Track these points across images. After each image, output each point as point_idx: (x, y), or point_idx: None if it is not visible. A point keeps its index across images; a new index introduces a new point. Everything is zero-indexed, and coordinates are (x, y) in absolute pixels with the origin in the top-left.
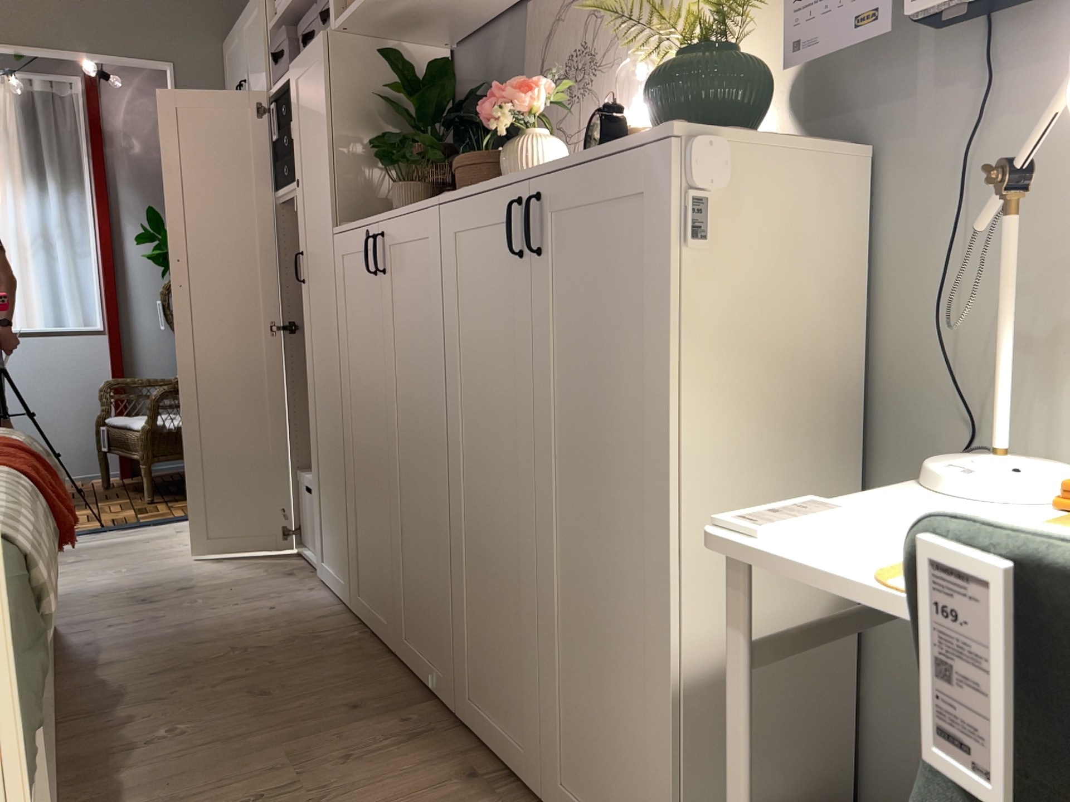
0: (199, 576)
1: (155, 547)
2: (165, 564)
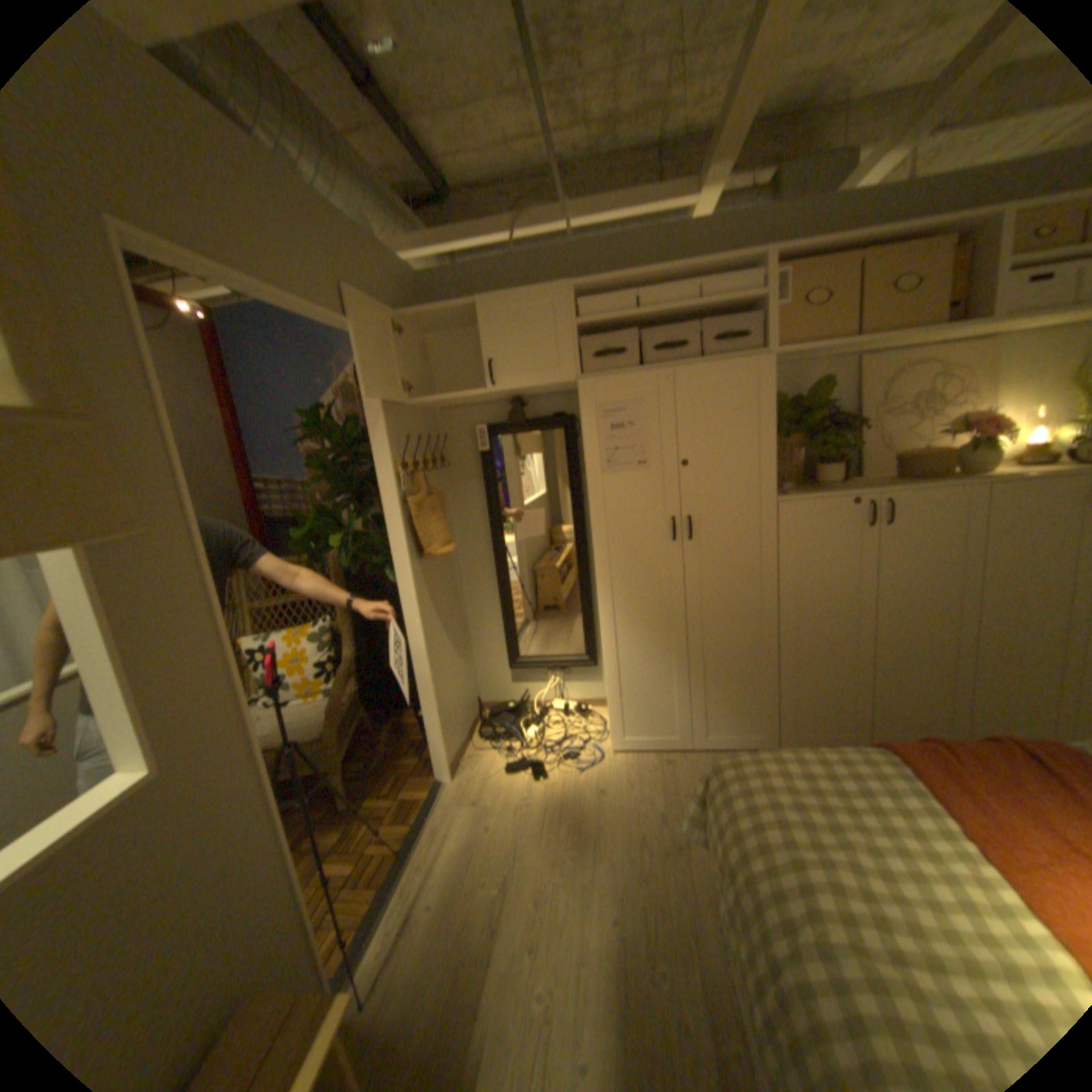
0: (632, 808)
1: (508, 825)
2: (576, 824)
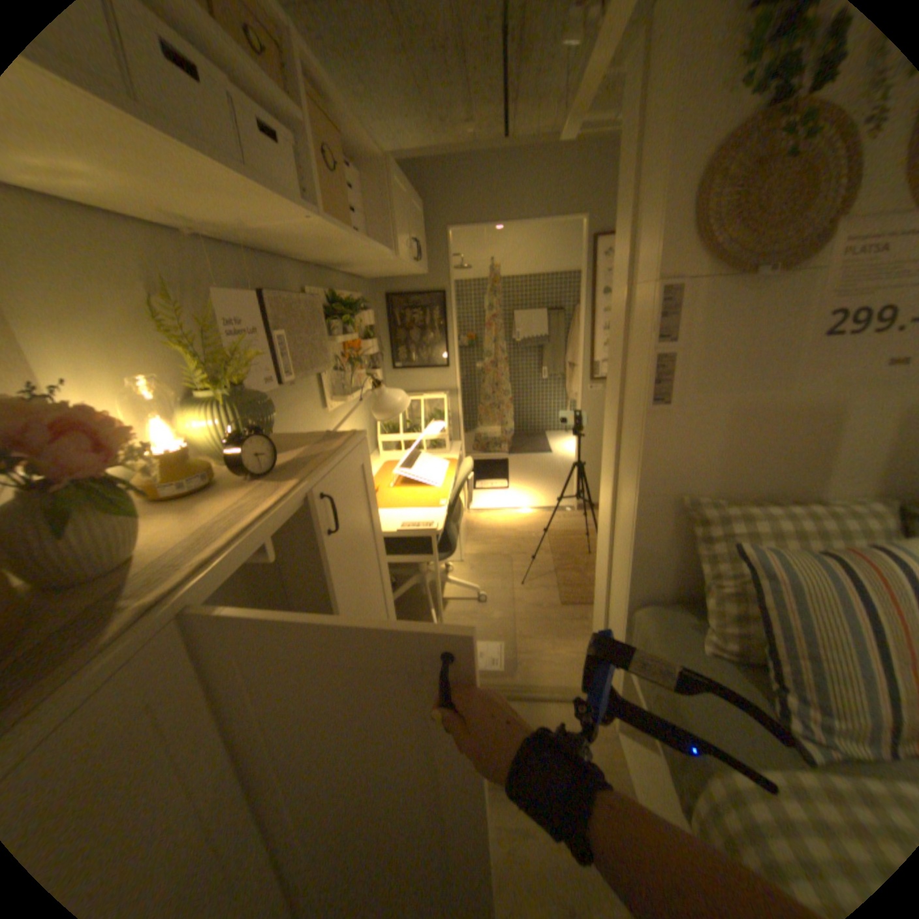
0: None
1: None
2: None
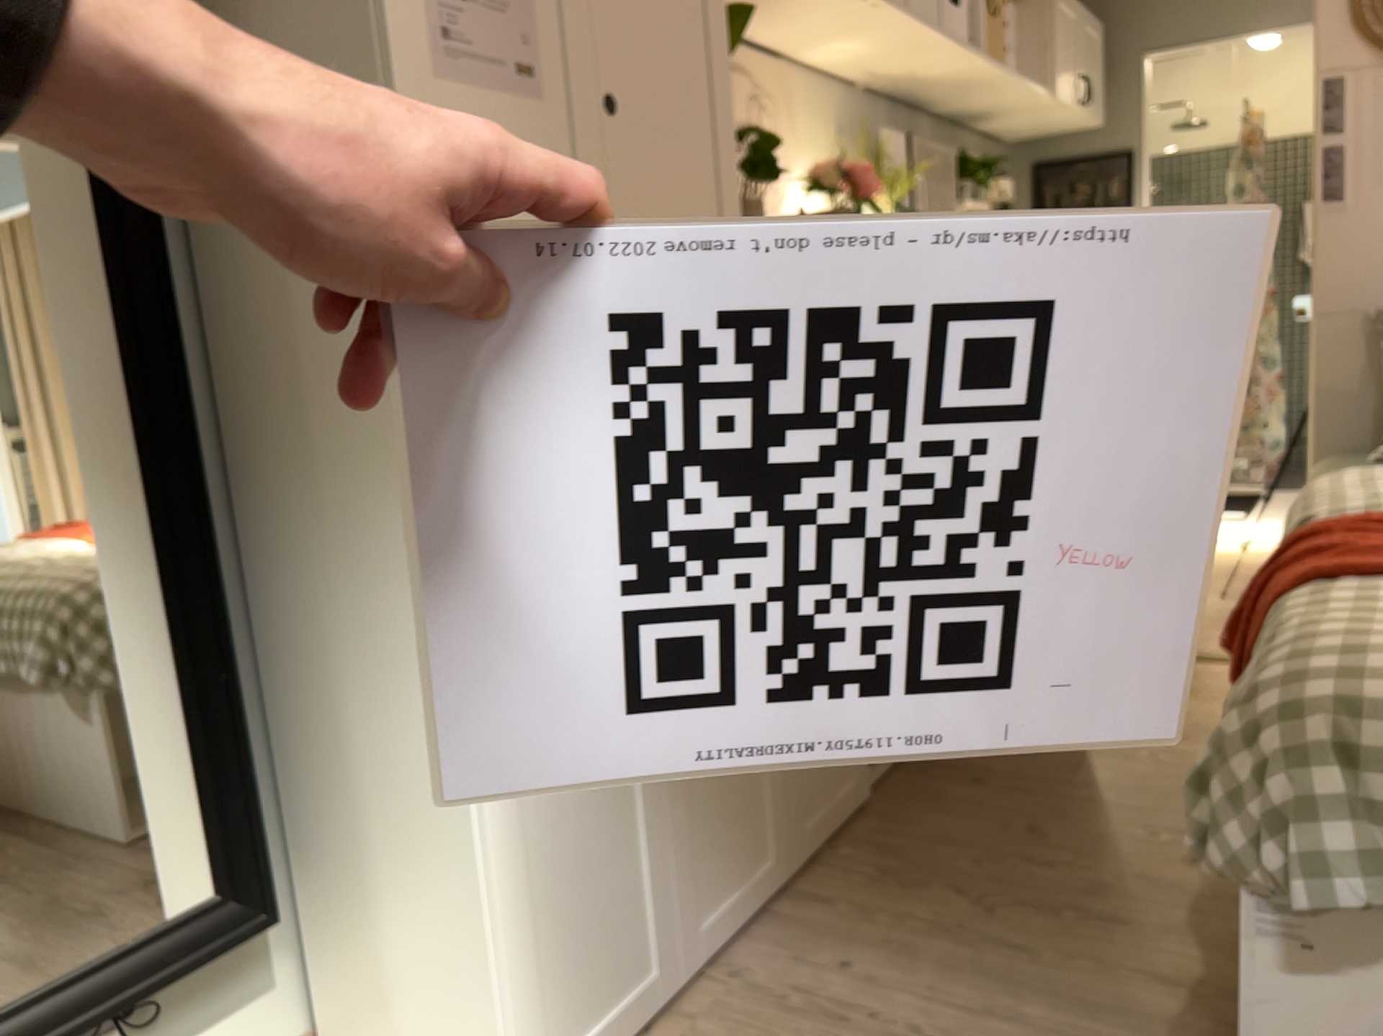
0: None
1: None
2: None
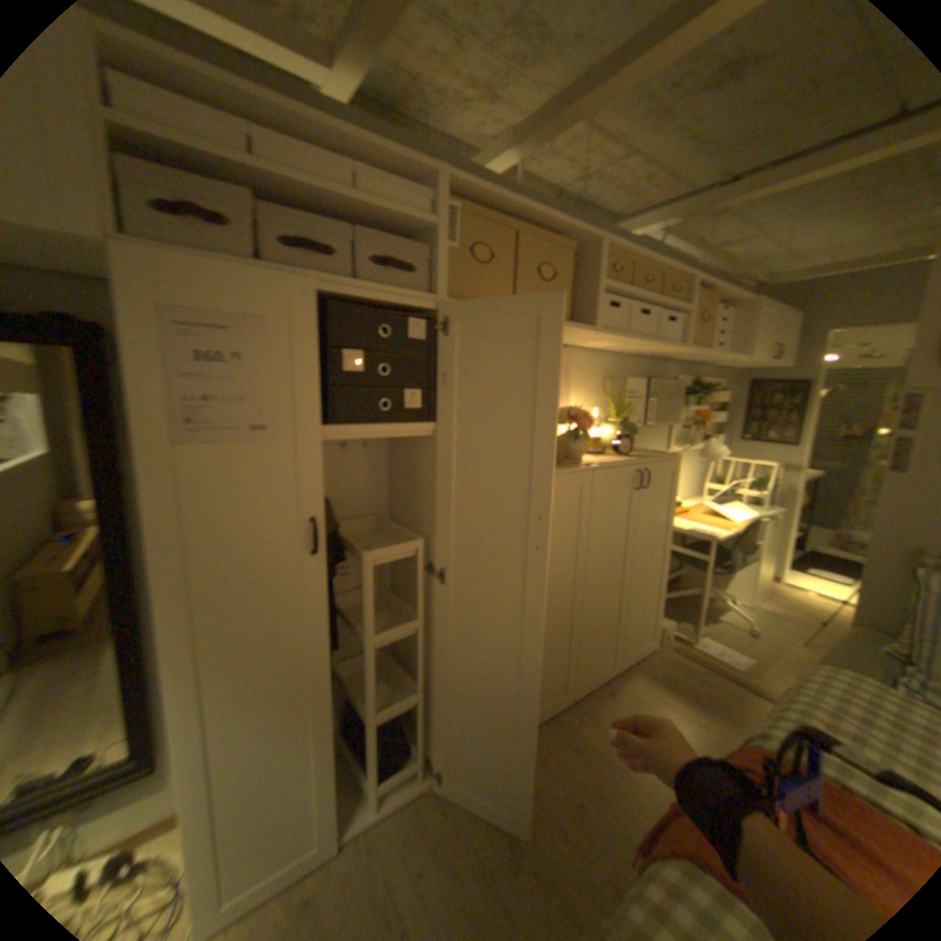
0: None
1: None
2: None
